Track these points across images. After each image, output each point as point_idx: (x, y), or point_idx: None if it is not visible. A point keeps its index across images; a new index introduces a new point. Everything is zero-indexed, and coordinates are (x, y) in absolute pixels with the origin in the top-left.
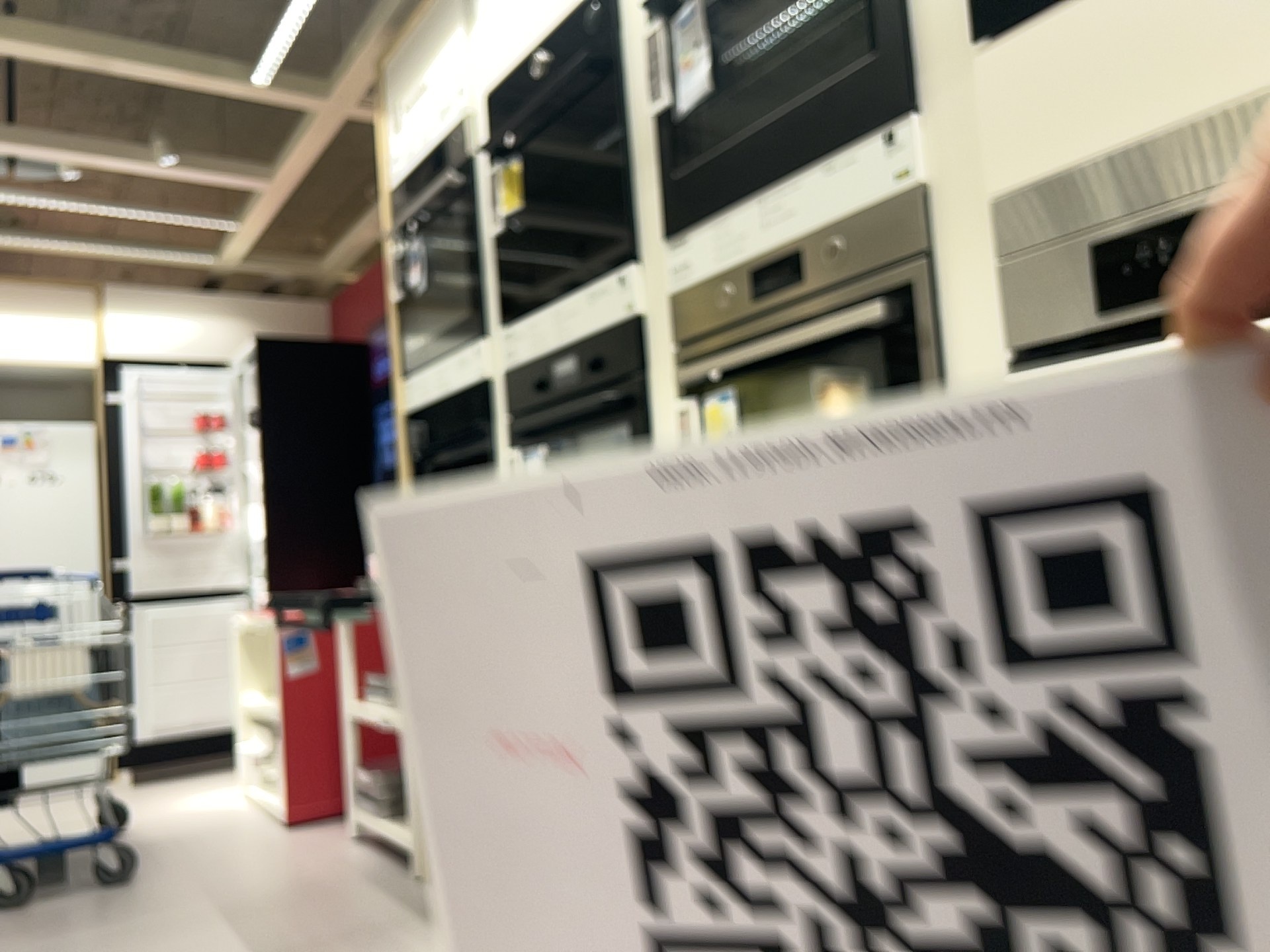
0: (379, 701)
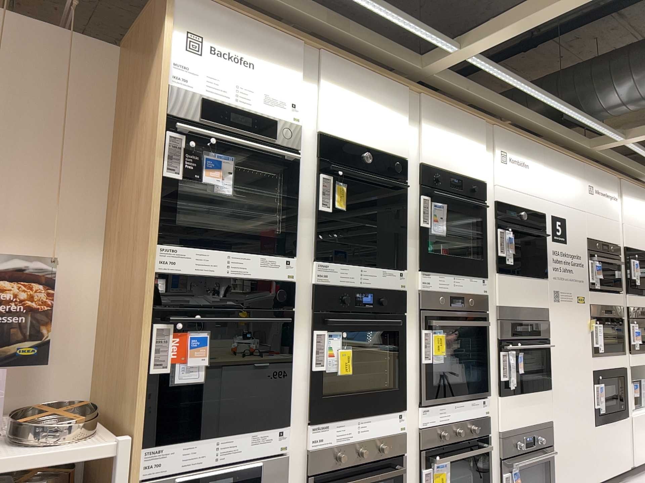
0: None
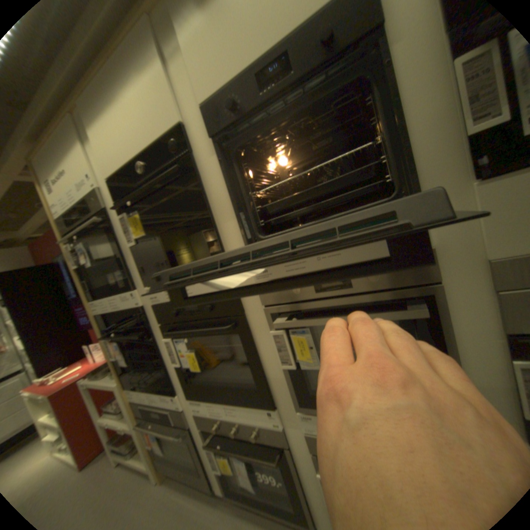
0: (112, 414)
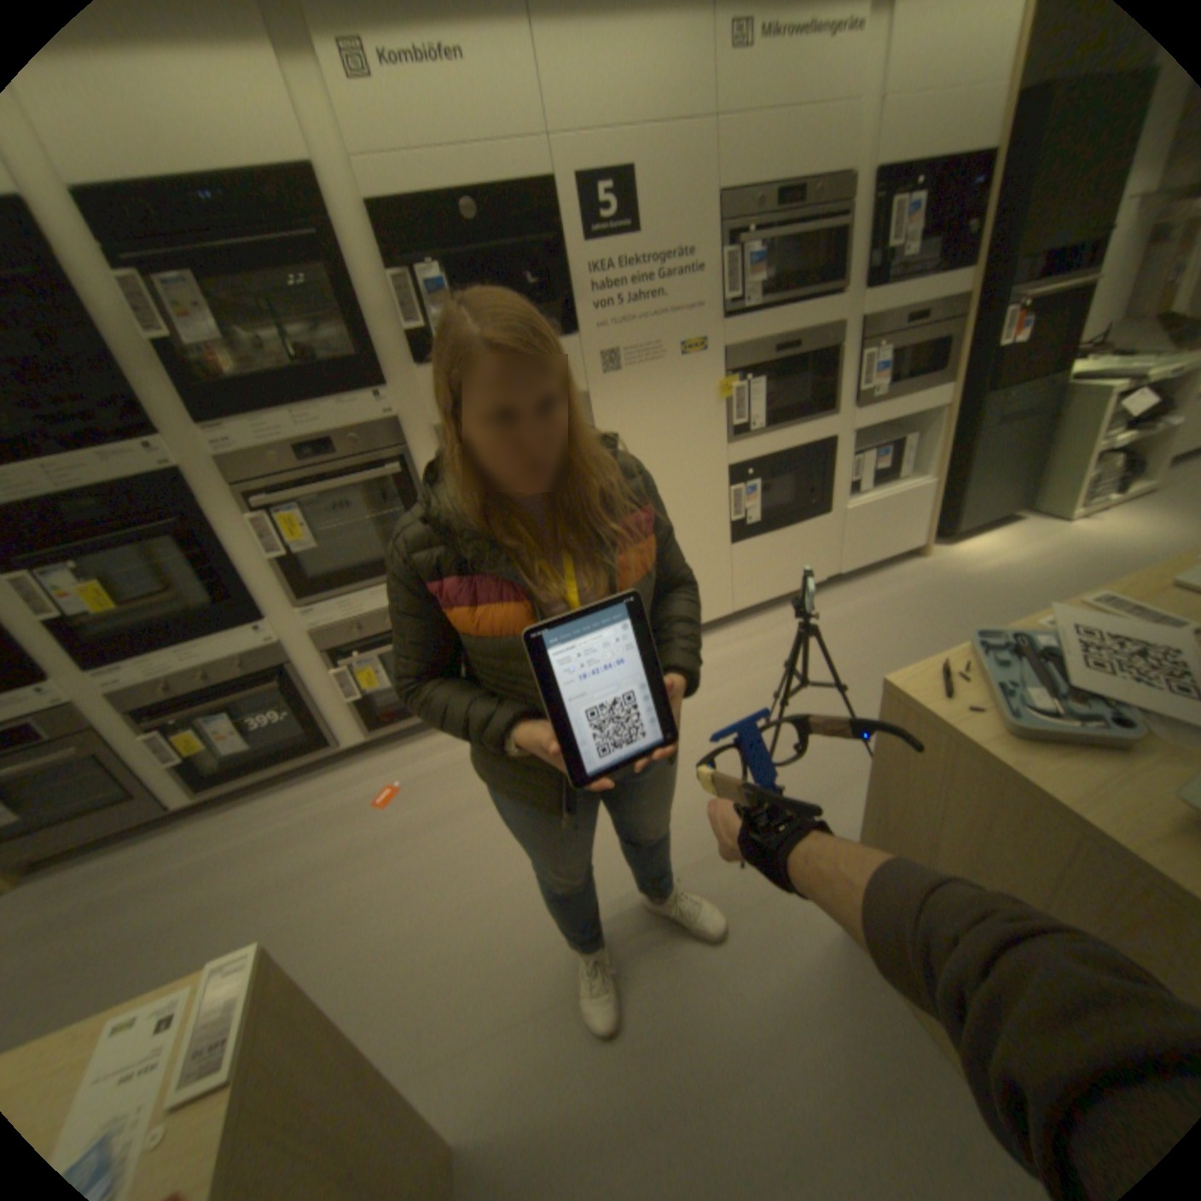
0: None
